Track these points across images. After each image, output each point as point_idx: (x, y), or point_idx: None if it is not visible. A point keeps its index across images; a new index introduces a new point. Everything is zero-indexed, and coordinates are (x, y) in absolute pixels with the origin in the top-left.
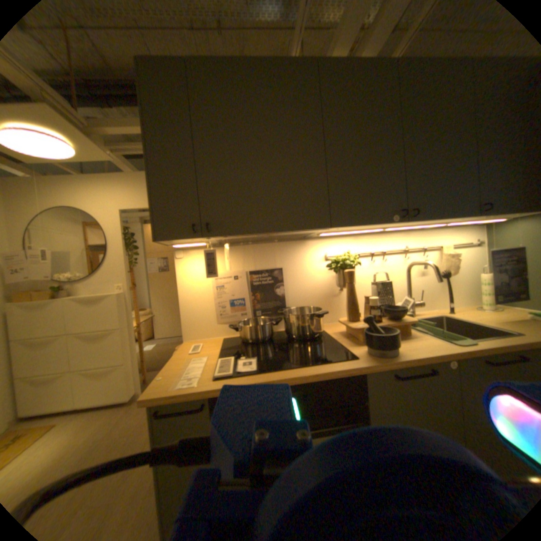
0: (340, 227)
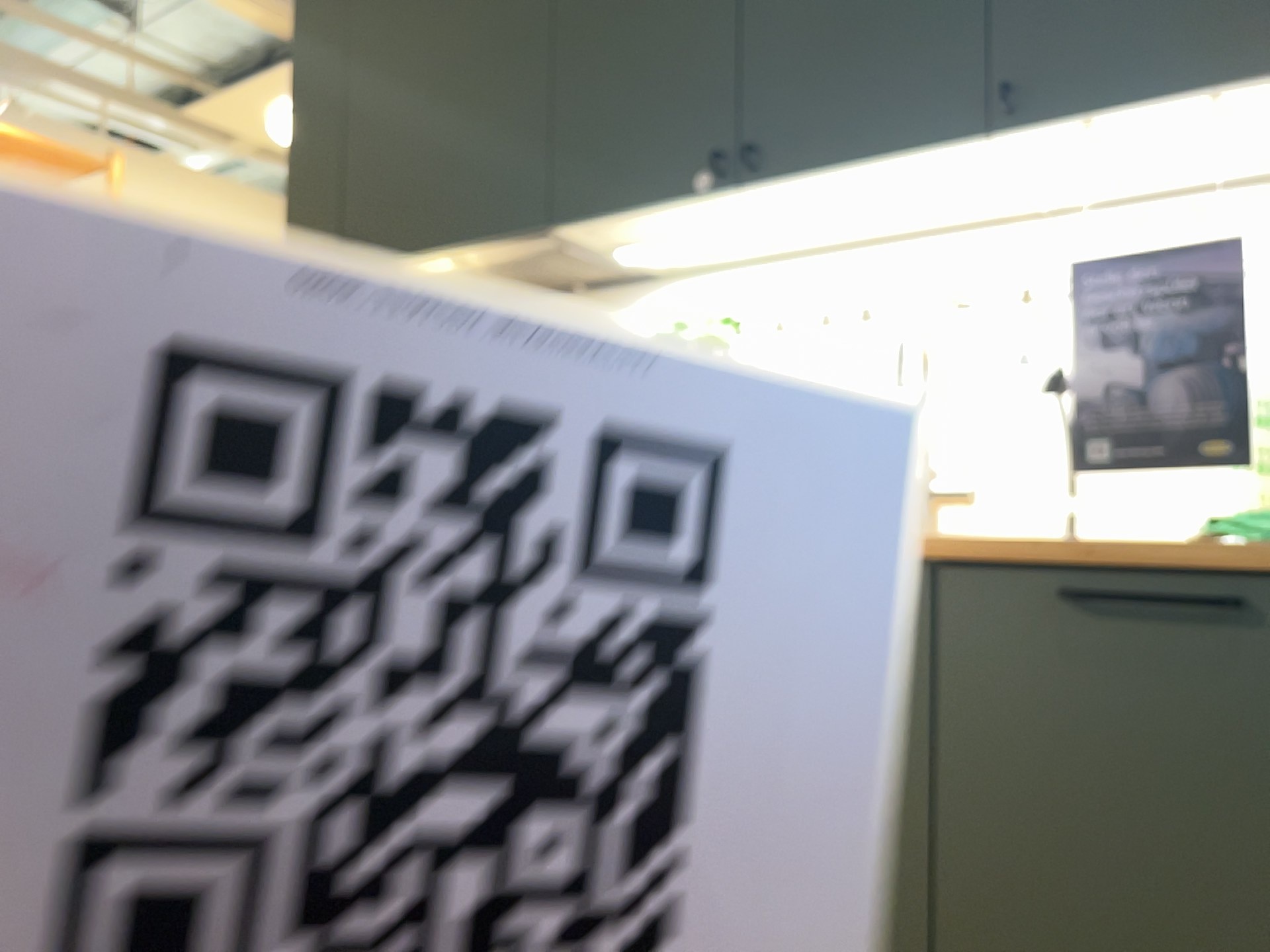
0: (594, 227)
